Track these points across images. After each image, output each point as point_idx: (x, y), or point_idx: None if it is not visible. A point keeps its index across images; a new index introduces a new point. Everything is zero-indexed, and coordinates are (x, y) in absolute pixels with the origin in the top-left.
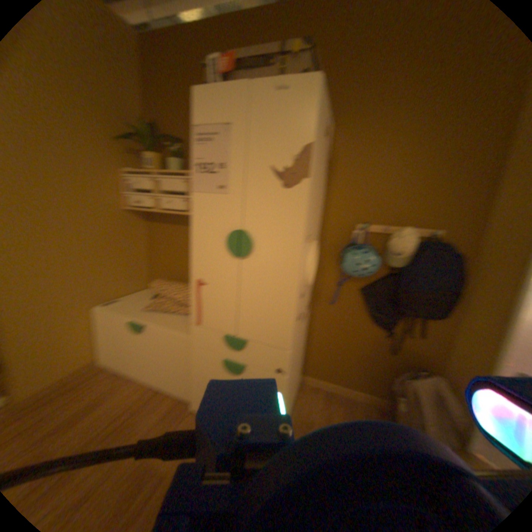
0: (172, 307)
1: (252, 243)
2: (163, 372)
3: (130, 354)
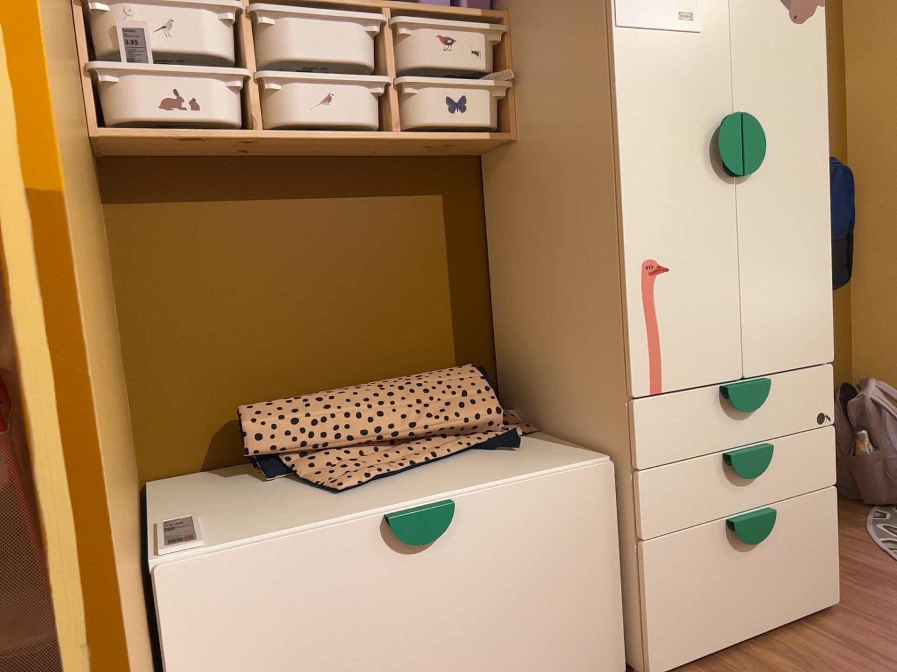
0: (391, 453)
1: (763, 138)
2: (536, 626)
3: (400, 646)
